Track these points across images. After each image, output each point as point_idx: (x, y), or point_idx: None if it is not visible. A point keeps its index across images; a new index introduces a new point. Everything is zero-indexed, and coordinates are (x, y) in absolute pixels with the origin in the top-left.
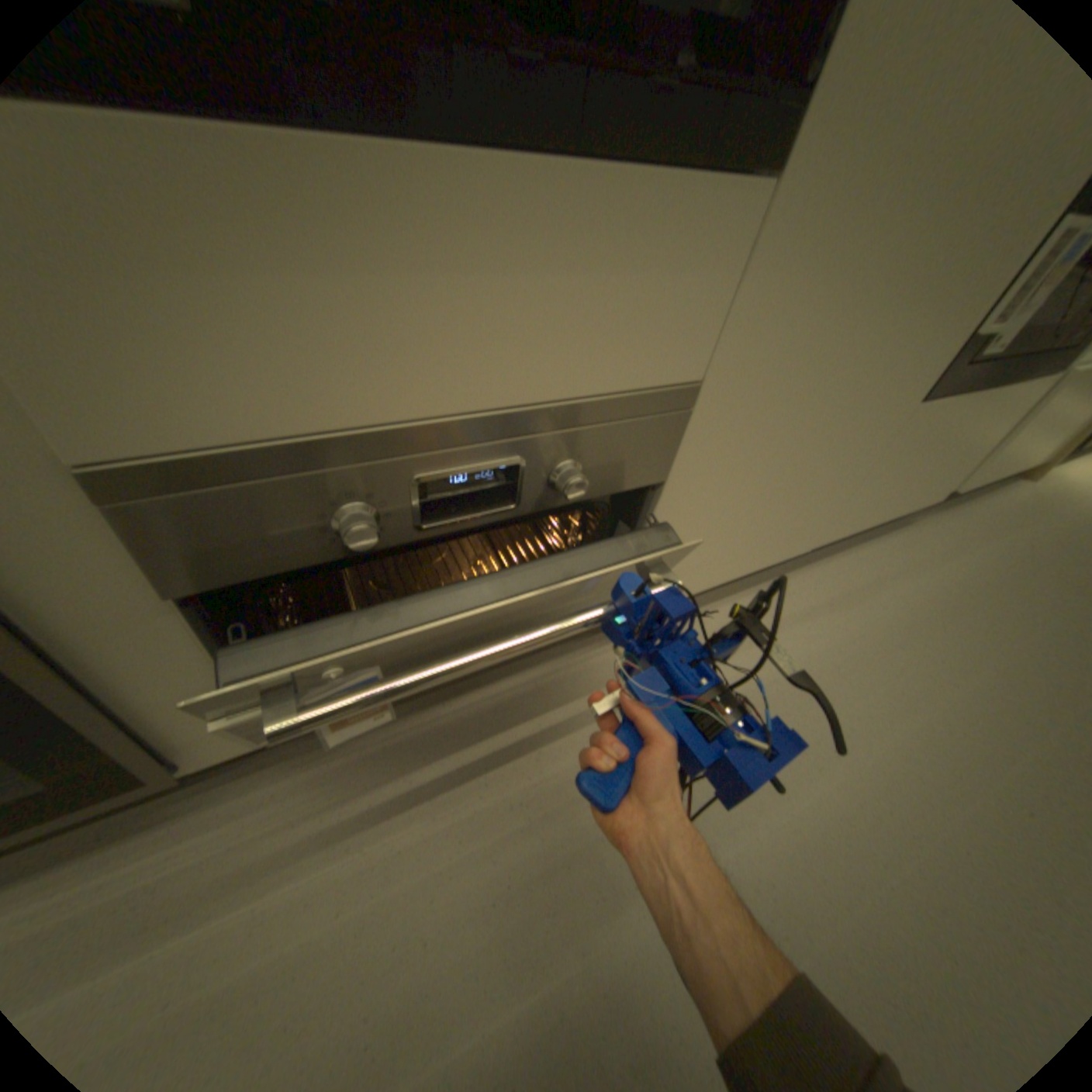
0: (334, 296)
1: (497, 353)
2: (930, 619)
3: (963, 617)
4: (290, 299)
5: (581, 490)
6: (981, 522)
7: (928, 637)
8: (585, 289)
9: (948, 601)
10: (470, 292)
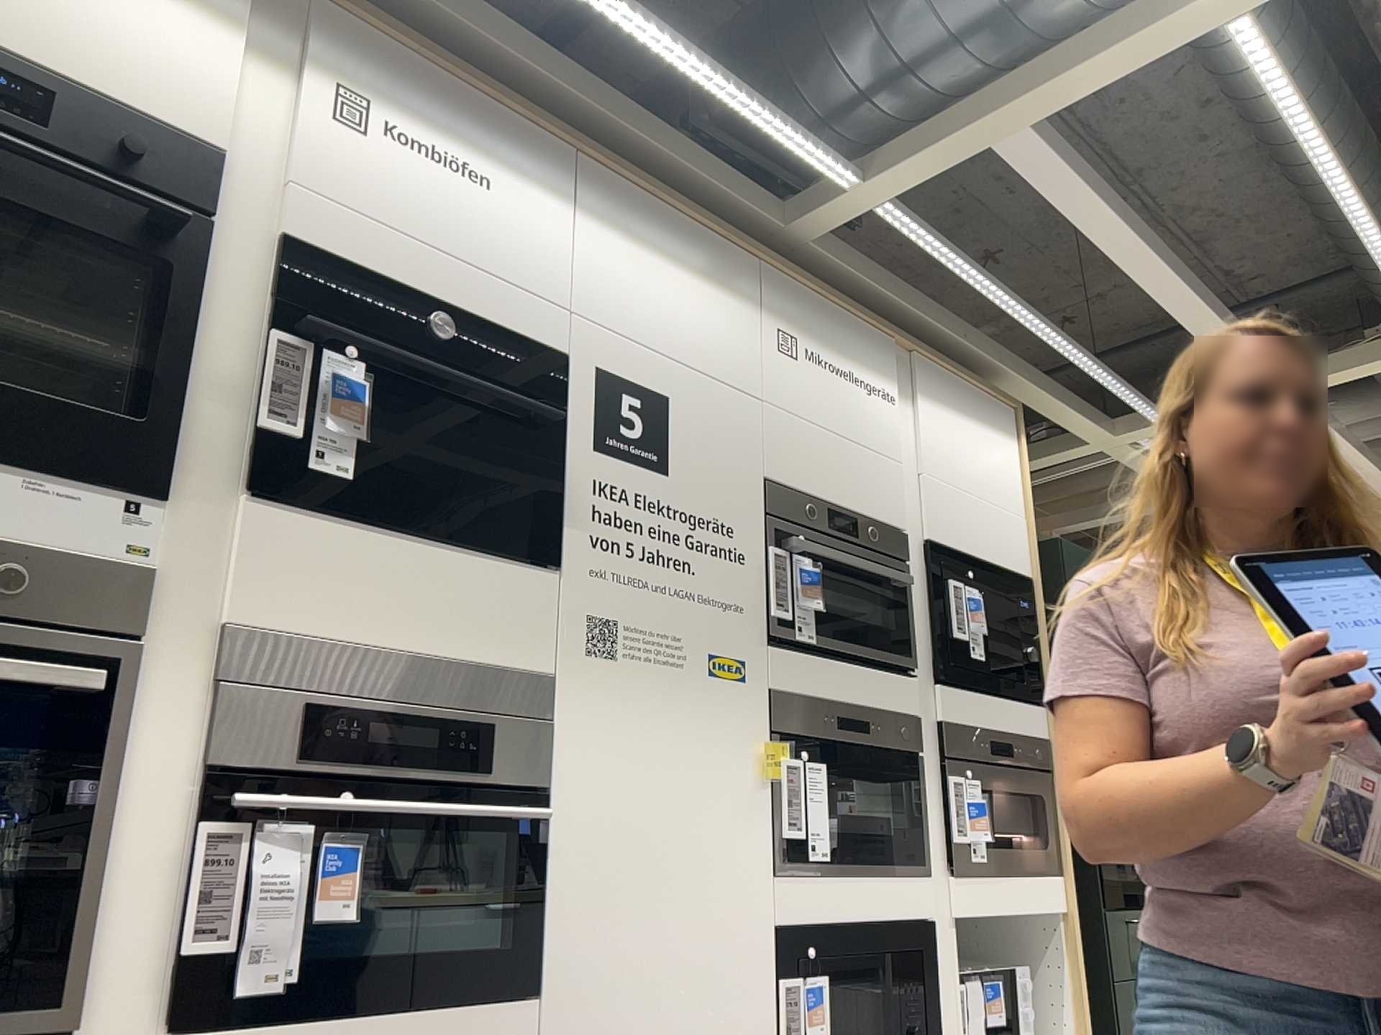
0: None
1: None
2: None
3: None
4: None
5: None
6: None
7: None
8: None
9: None
10: None
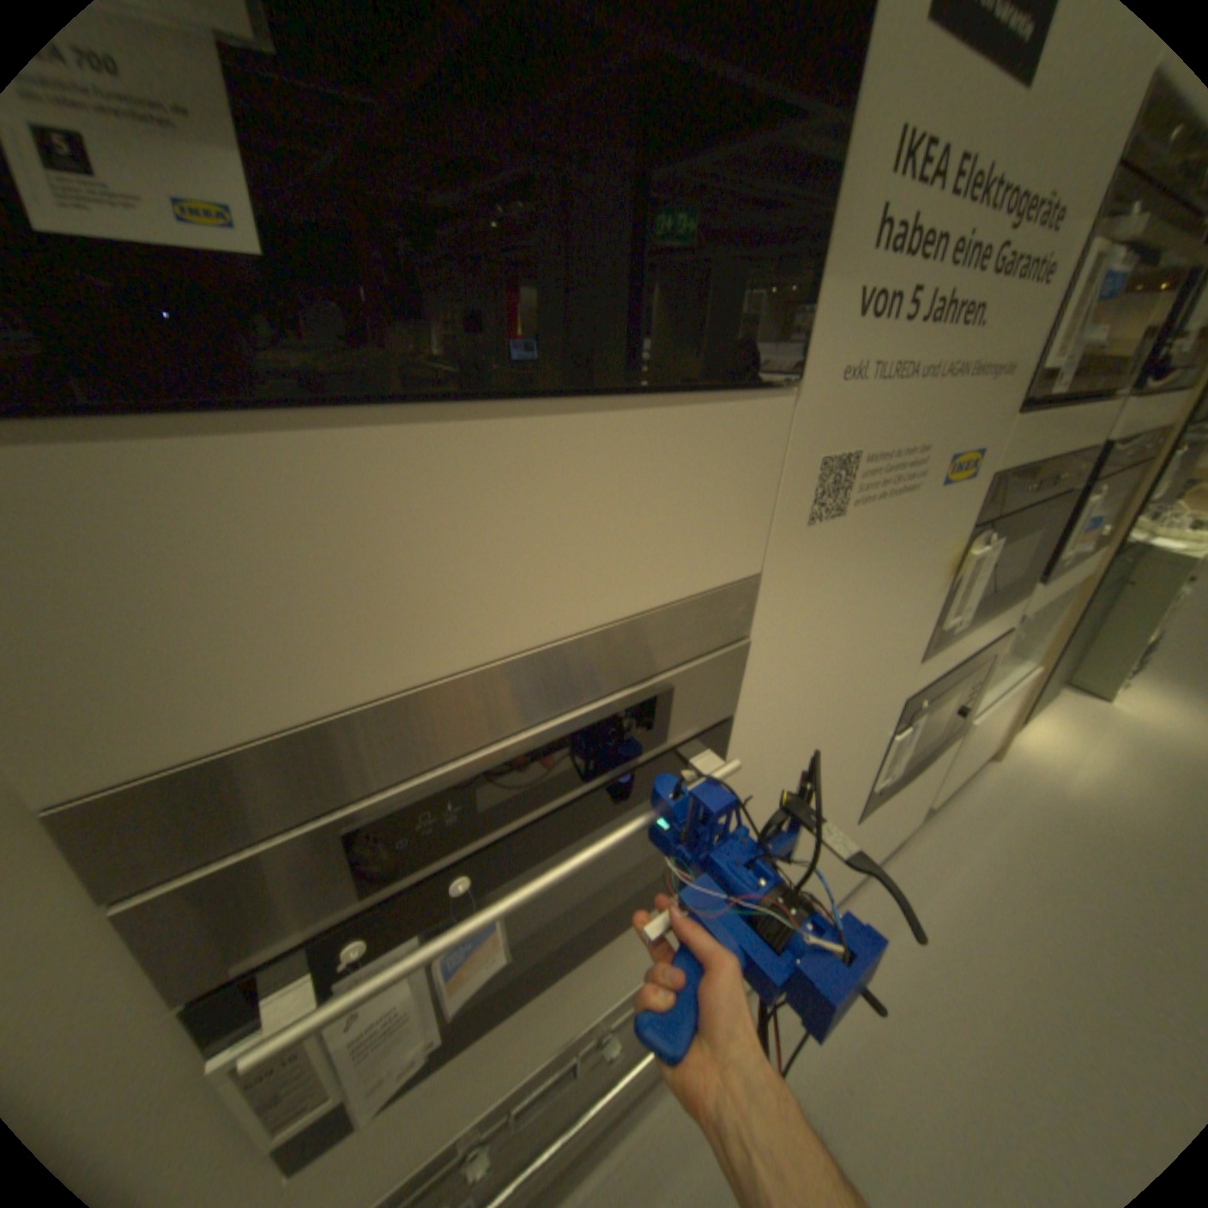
0: (473, 1083)
1: (558, 1034)
2: (936, 966)
3: (962, 956)
4: (451, 1100)
5: (620, 1061)
6: (962, 827)
7: (937, 991)
8: (604, 980)
9: (948, 939)
10: (542, 1029)
